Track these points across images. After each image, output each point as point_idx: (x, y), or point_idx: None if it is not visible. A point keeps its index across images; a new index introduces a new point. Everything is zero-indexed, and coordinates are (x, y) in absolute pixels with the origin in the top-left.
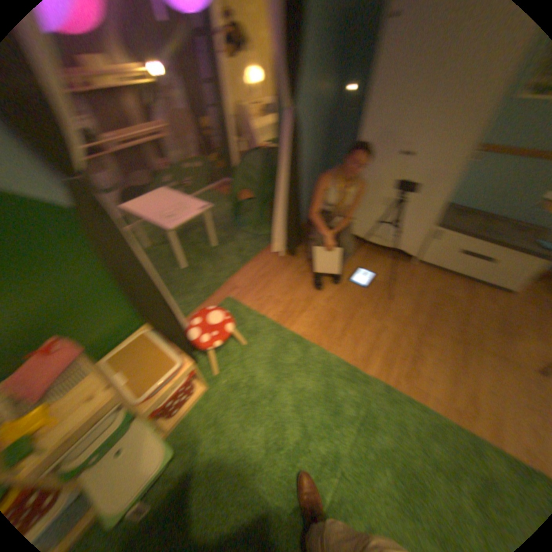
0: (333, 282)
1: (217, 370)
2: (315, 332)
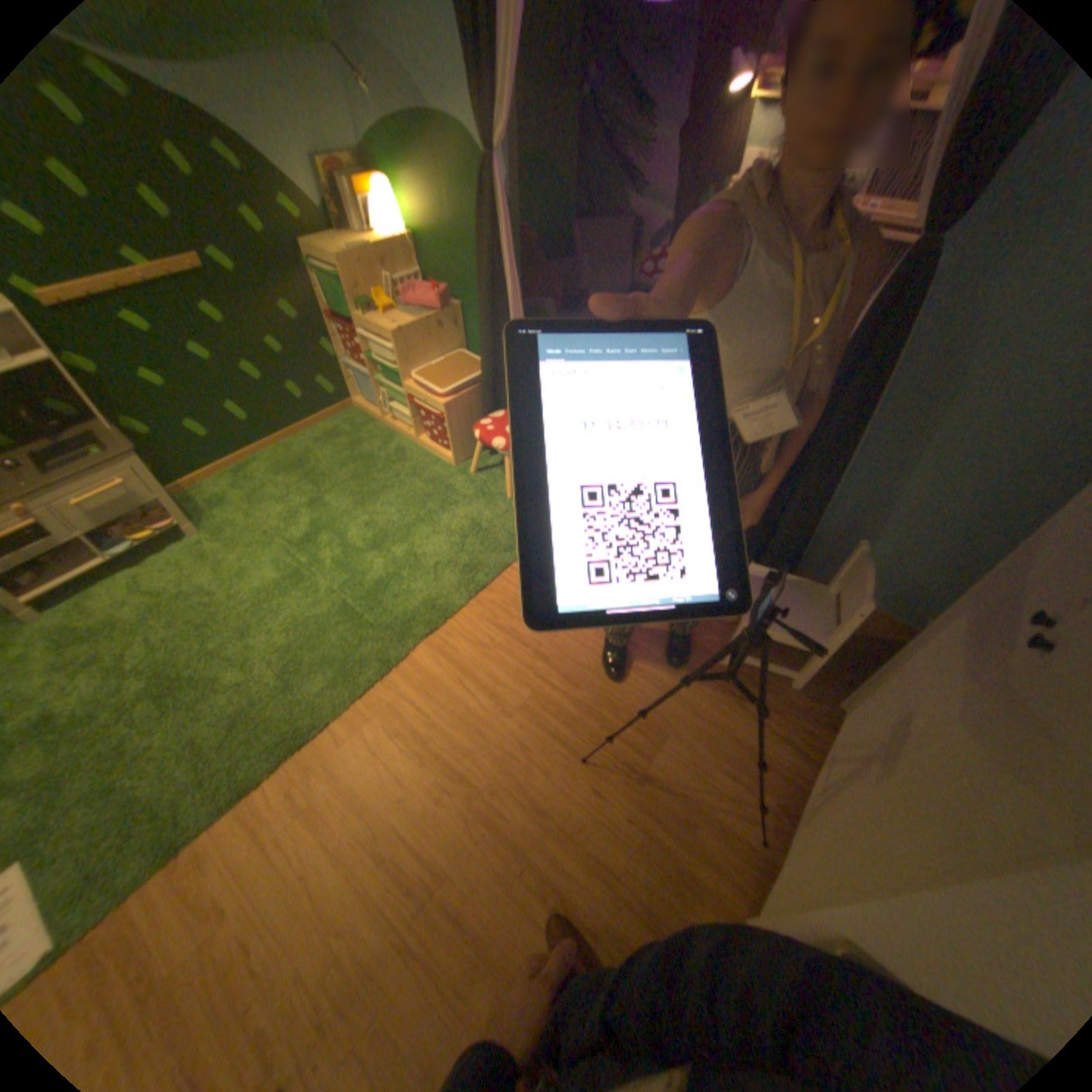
0: (643, 646)
1: (475, 475)
2: (514, 589)
